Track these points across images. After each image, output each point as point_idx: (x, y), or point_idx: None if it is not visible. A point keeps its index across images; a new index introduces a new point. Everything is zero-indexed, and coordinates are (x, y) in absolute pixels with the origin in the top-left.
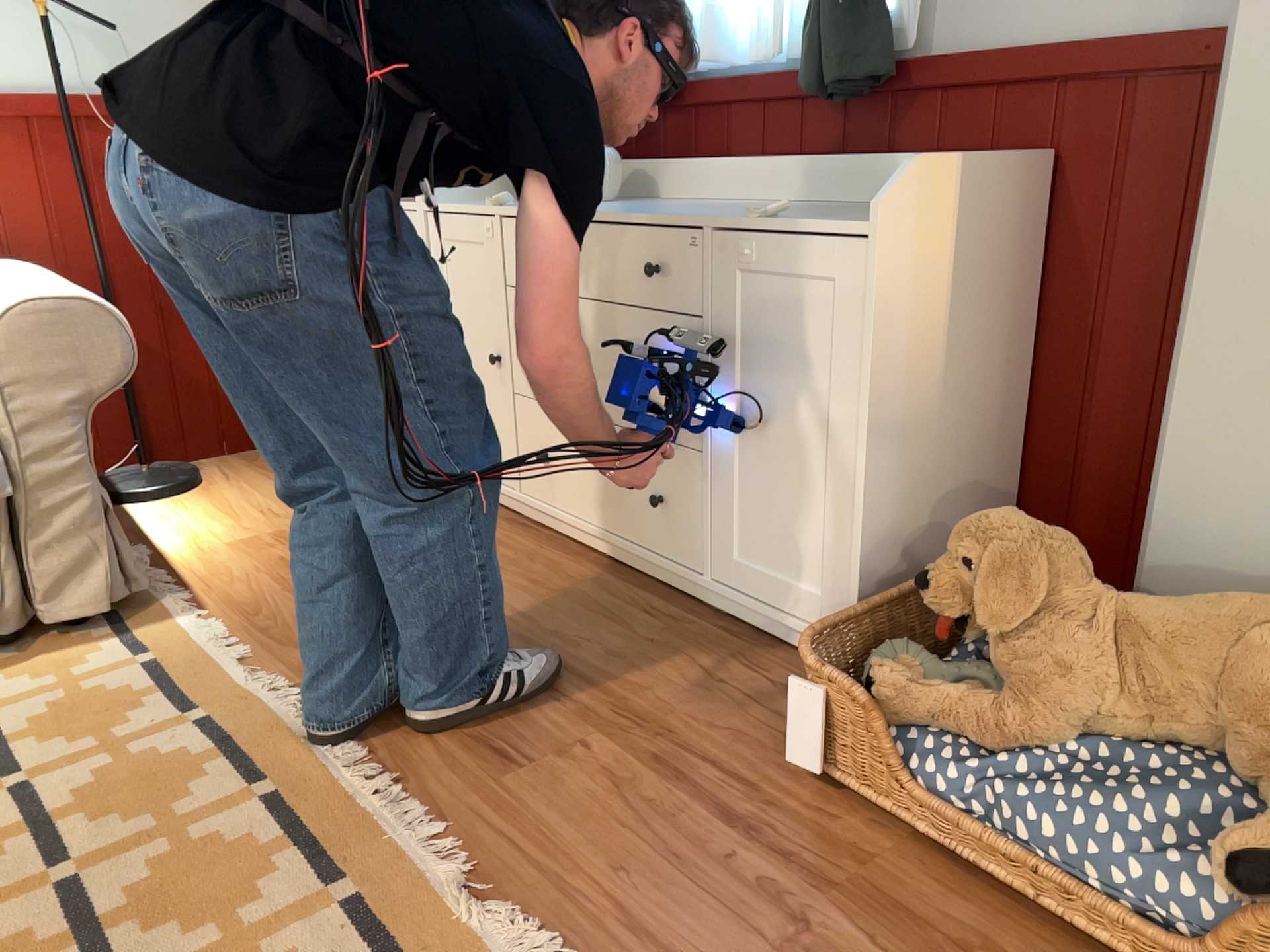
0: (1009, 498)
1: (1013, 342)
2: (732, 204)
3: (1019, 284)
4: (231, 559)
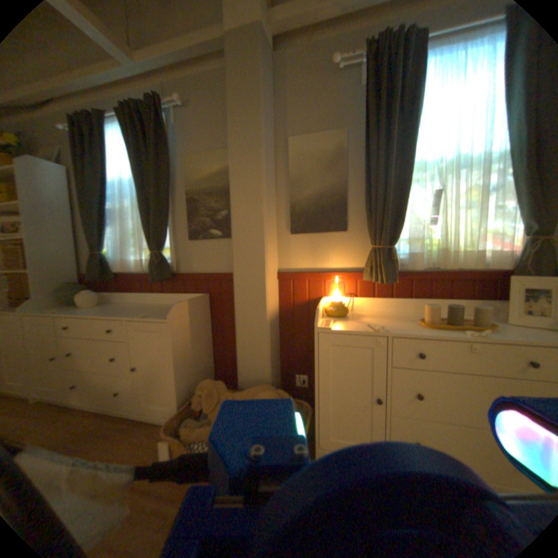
0: (214, 368)
1: (208, 334)
2: (135, 305)
3: (208, 322)
4: None
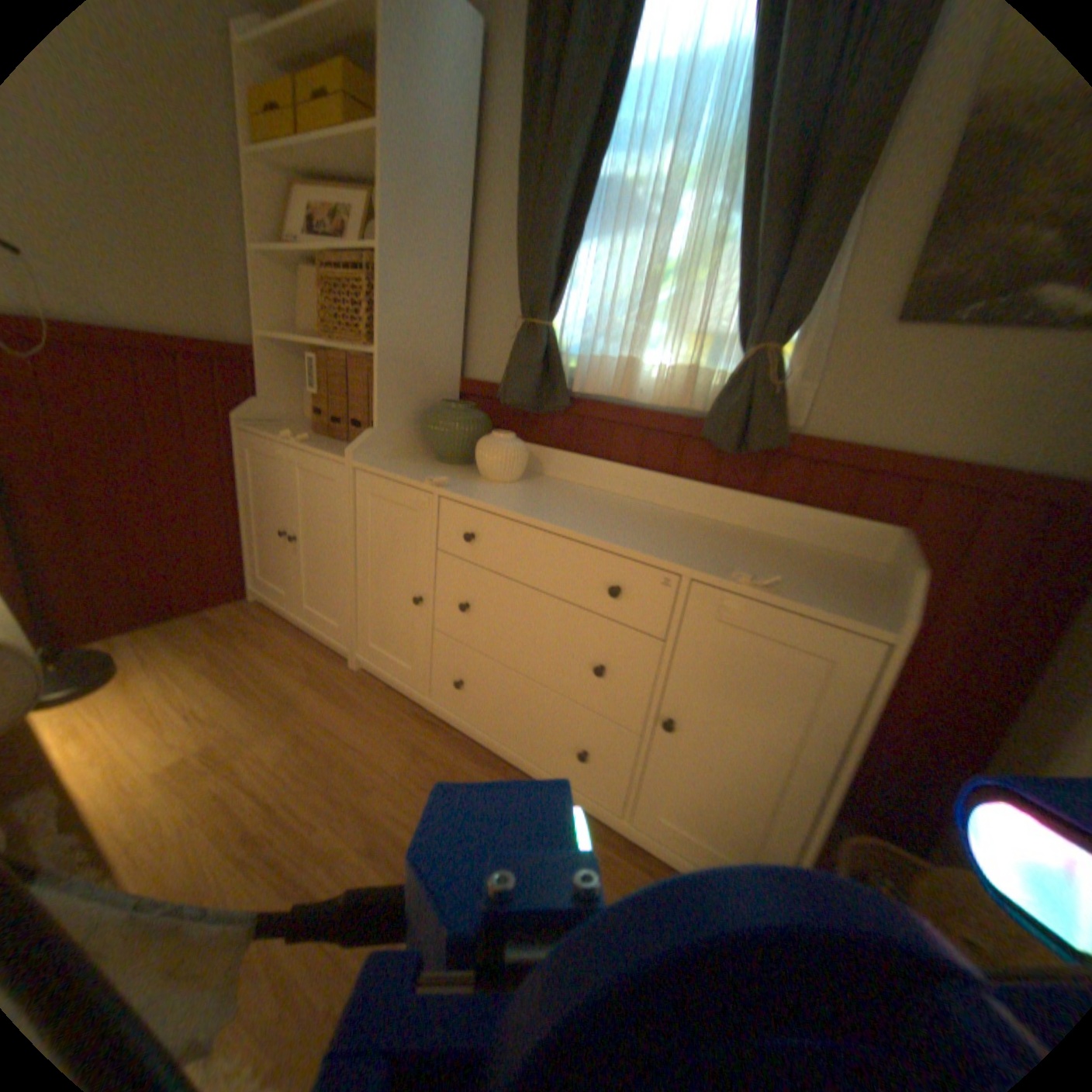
0: None
1: None
2: (626, 502)
3: None
4: (159, 807)
